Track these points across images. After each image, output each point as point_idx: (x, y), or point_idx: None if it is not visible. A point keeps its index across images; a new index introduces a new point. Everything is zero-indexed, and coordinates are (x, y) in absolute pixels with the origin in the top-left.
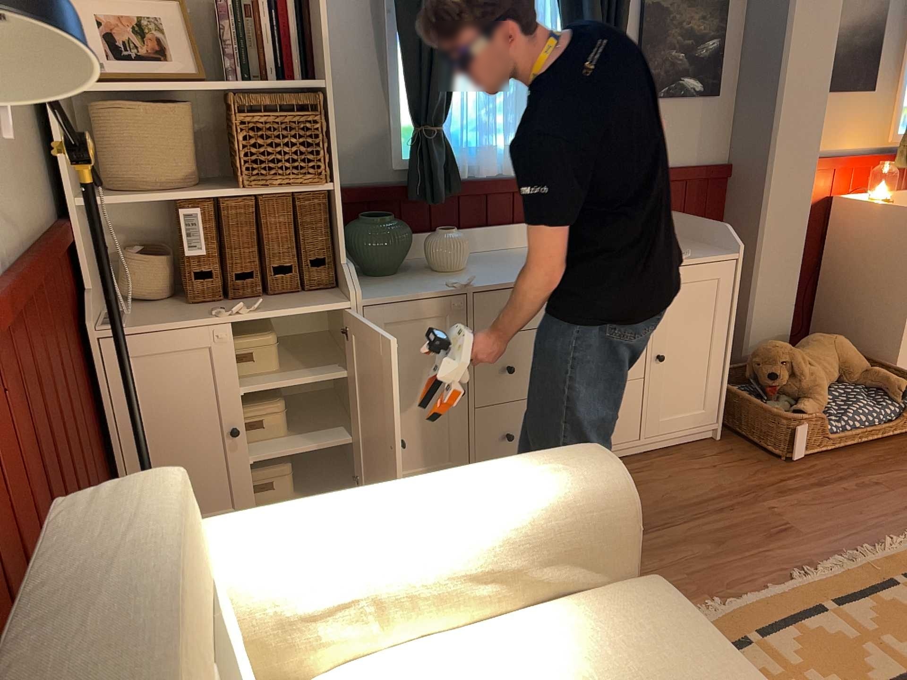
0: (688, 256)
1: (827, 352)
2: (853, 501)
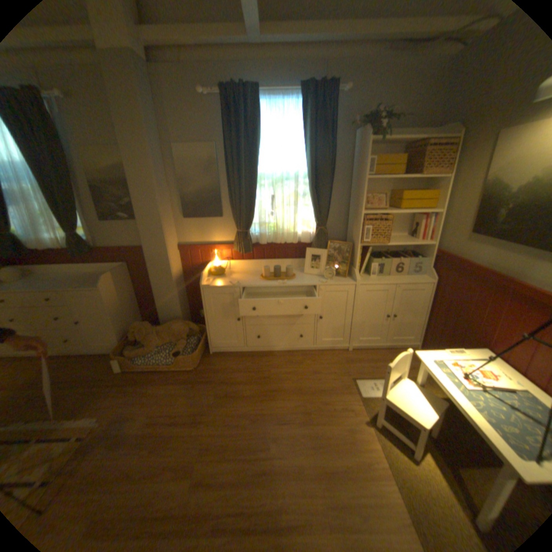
0: (80, 287)
1: (165, 330)
2: (100, 399)
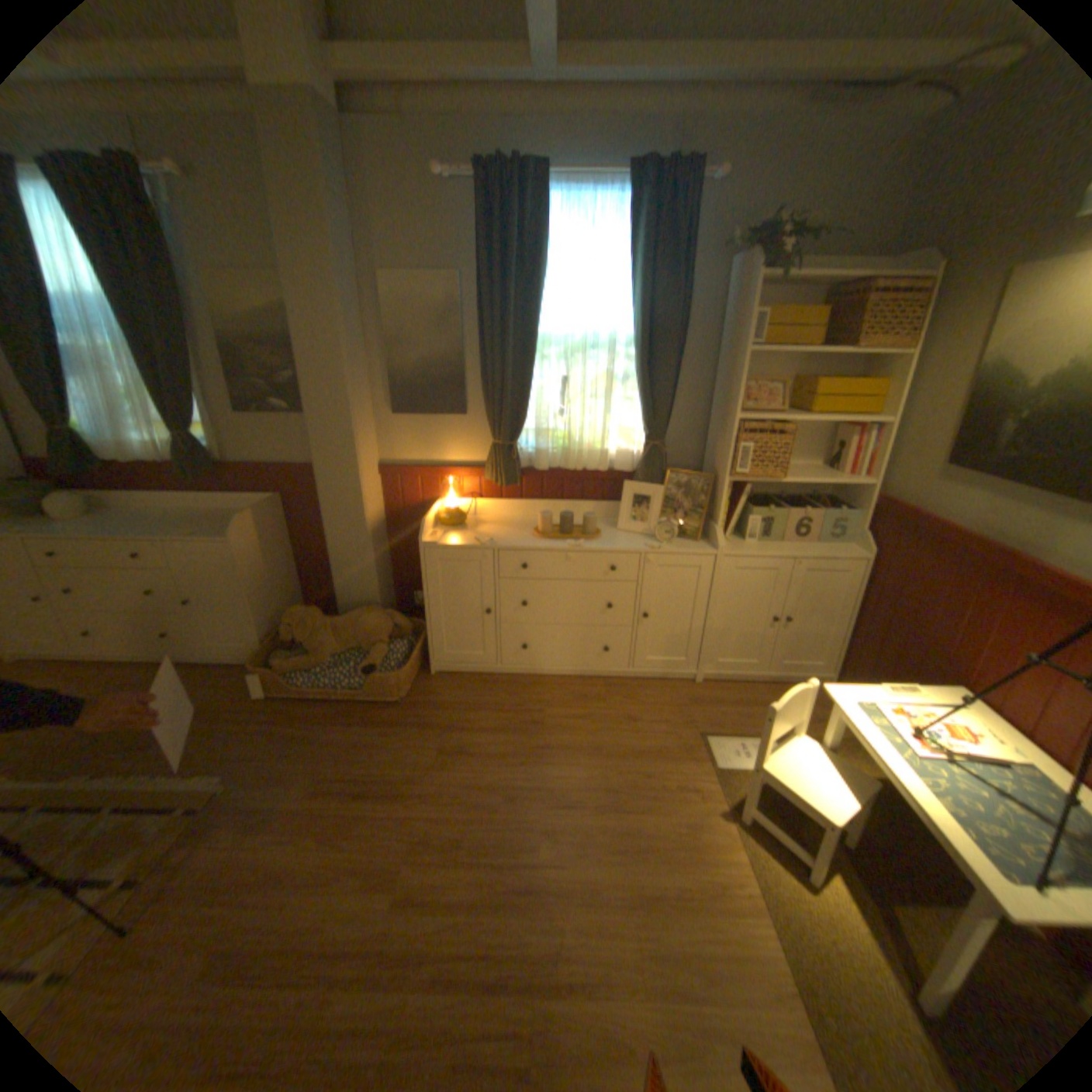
0: (195, 536)
1: (350, 624)
2: (227, 743)
